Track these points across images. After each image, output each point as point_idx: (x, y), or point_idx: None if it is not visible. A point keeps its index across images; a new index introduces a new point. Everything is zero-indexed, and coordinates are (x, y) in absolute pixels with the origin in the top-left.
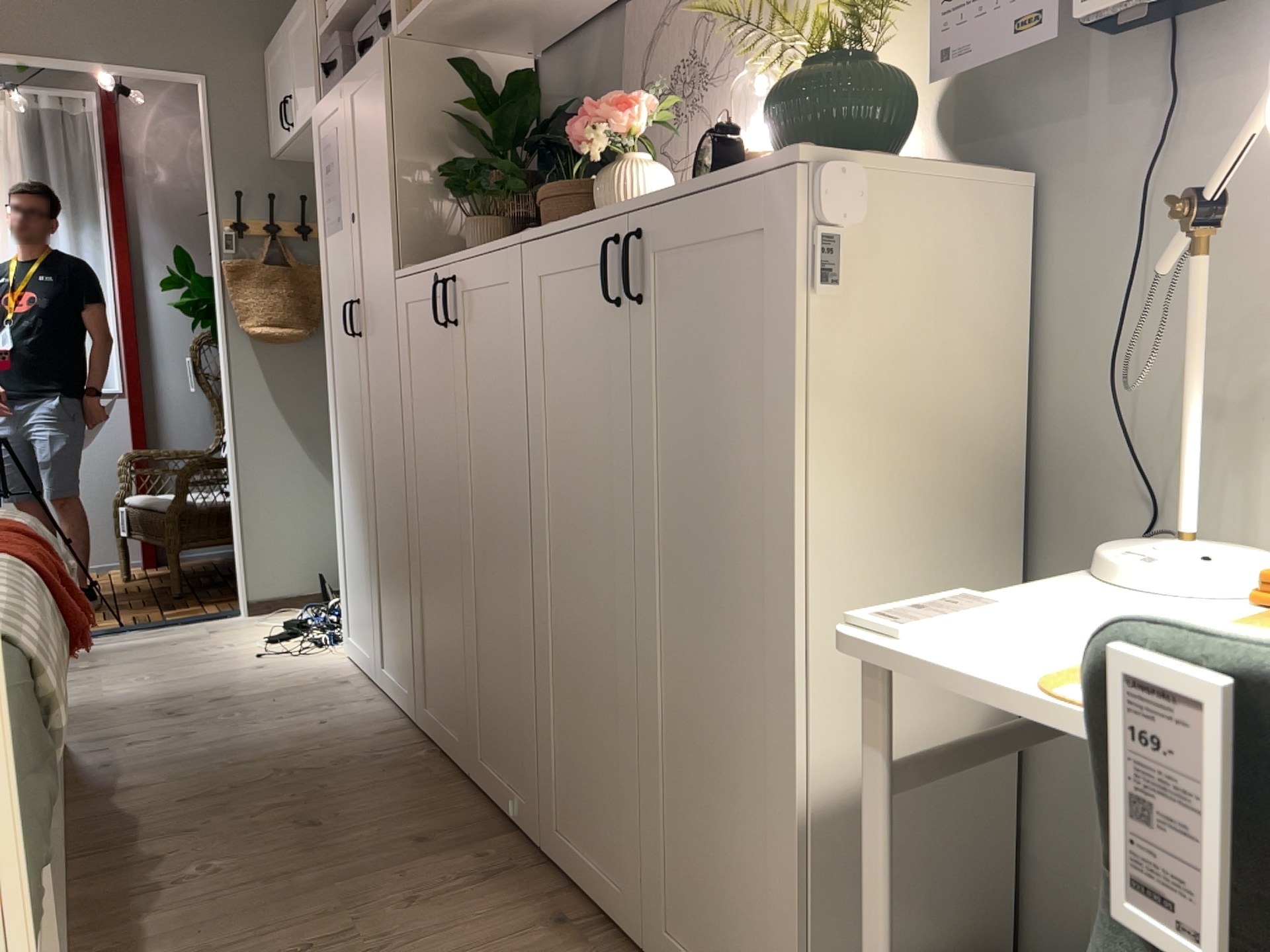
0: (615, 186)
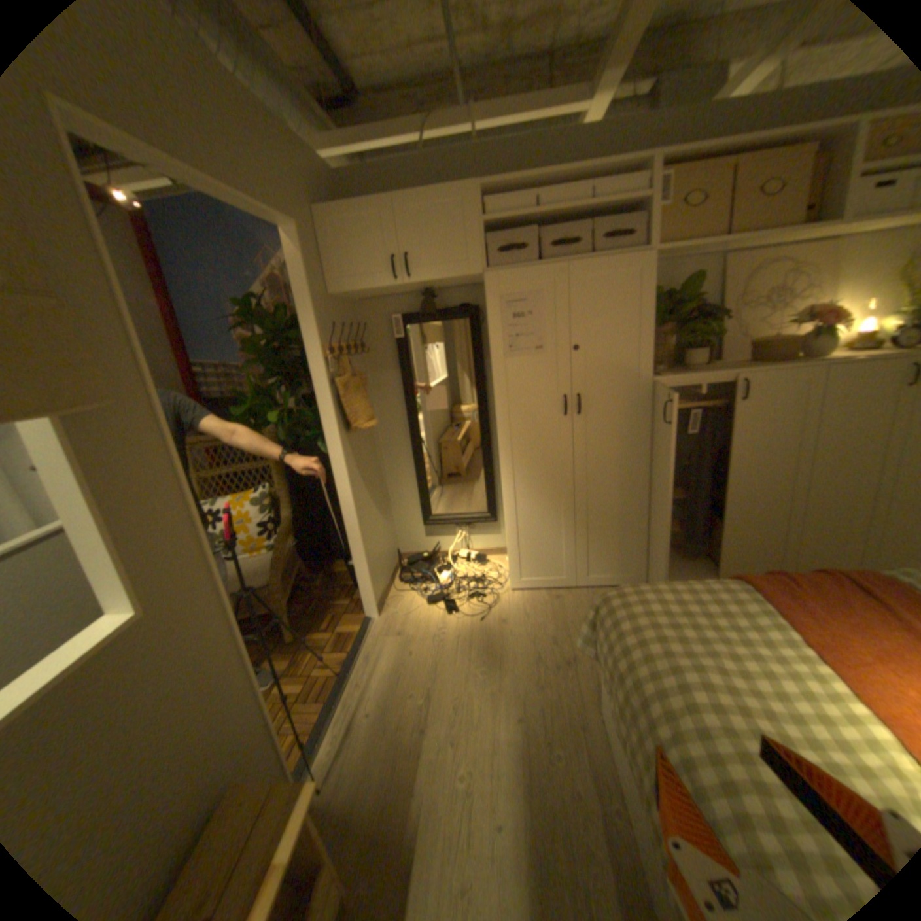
0: (836, 342)
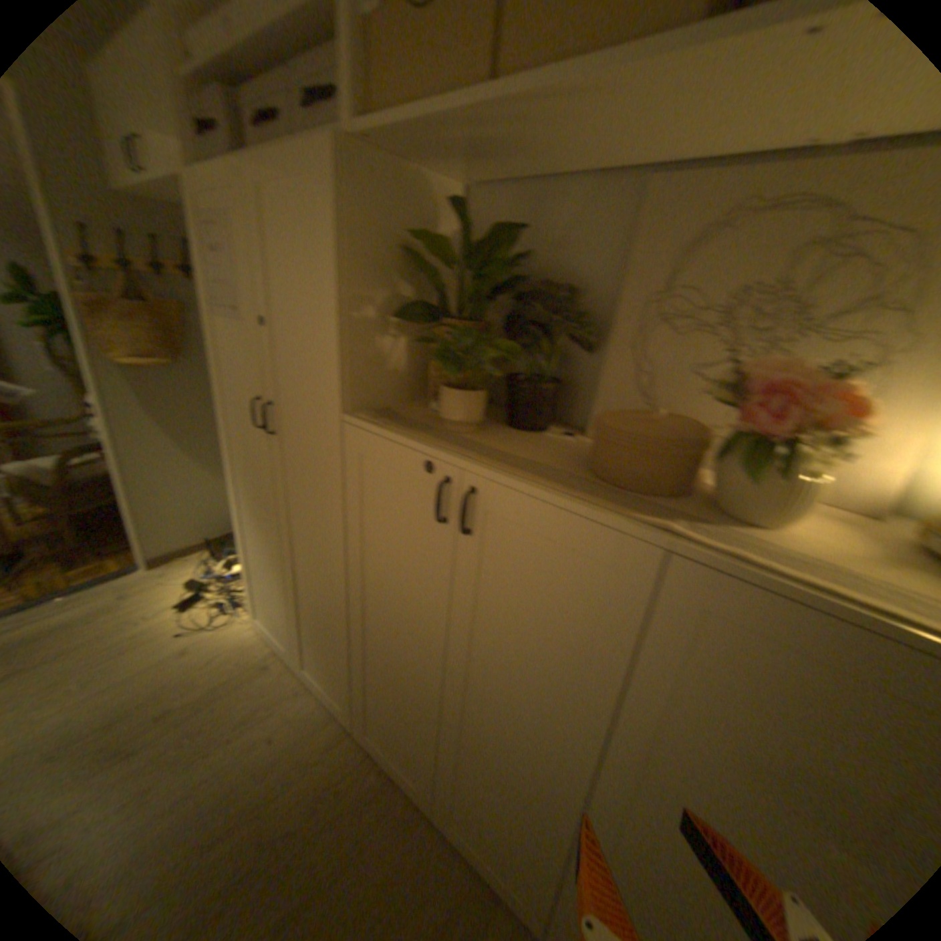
0: (795, 491)
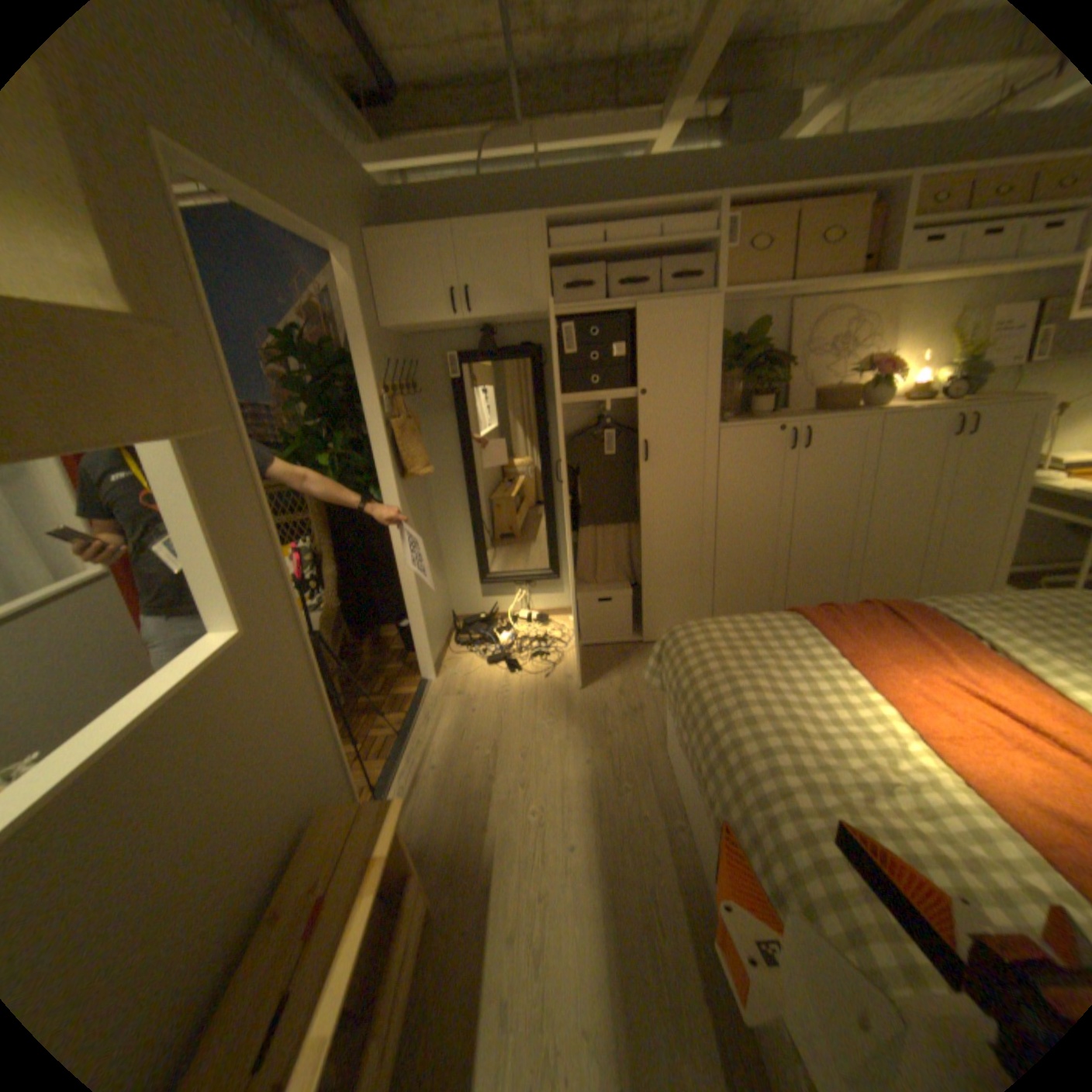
0: (893, 392)
